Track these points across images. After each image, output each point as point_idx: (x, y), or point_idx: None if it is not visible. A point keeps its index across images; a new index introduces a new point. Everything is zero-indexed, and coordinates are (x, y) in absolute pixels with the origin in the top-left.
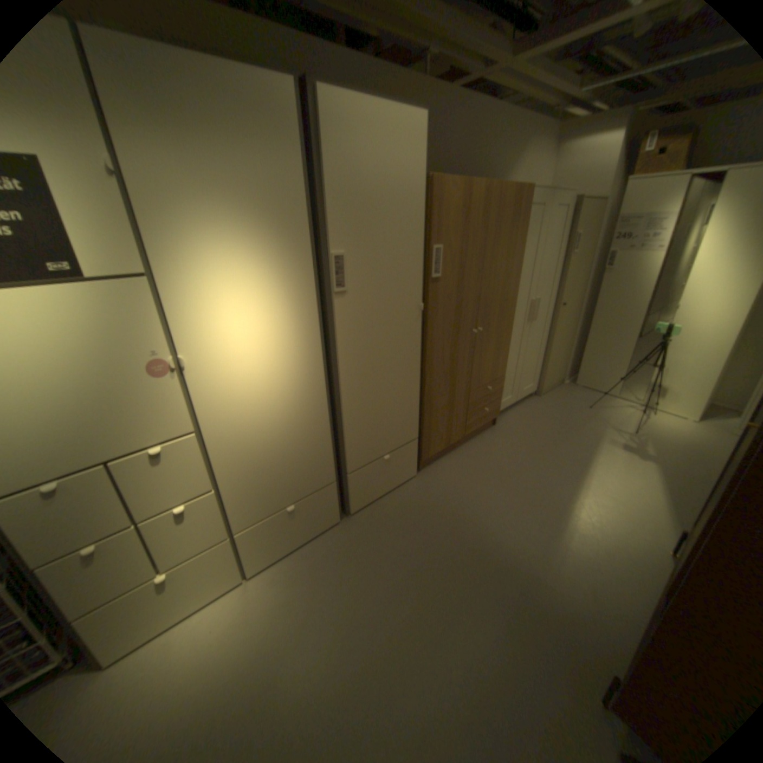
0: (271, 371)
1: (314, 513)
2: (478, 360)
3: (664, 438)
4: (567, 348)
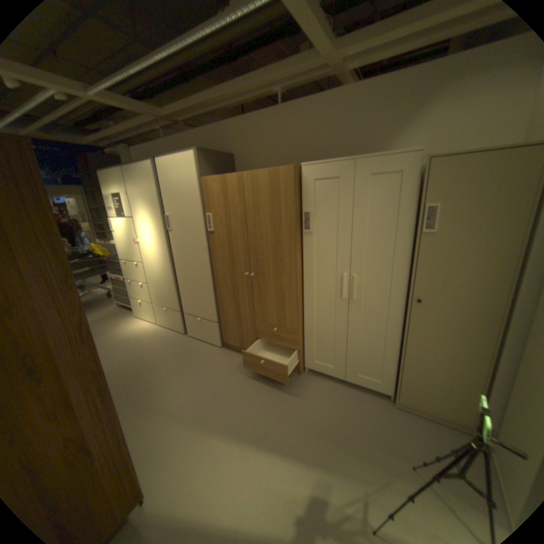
0: (156, 253)
1: (173, 319)
2: (258, 298)
3: None
4: (461, 377)
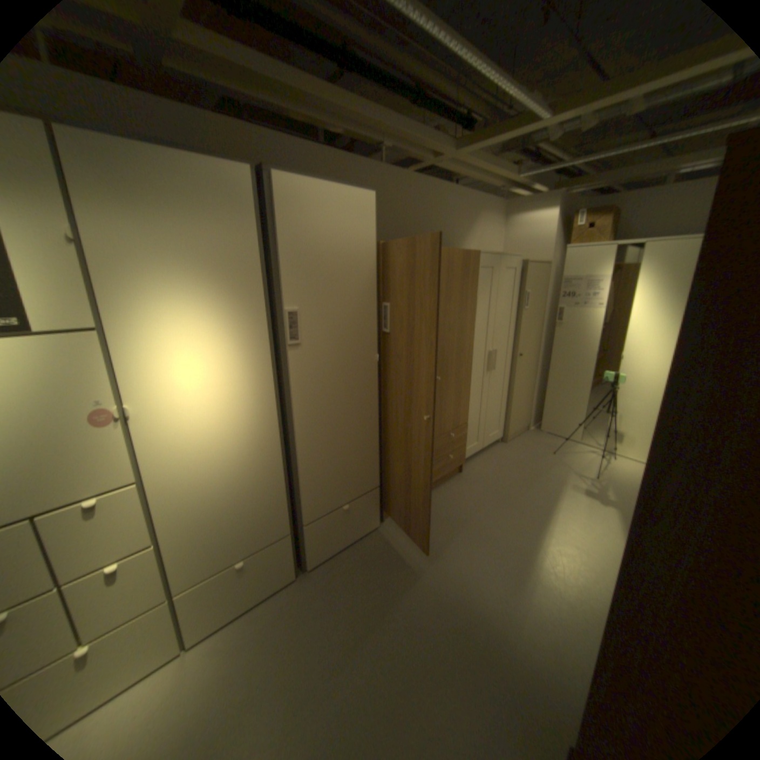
0: (222, 420)
1: (265, 570)
2: (438, 407)
3: (623, 483)
4: (528, 396)
